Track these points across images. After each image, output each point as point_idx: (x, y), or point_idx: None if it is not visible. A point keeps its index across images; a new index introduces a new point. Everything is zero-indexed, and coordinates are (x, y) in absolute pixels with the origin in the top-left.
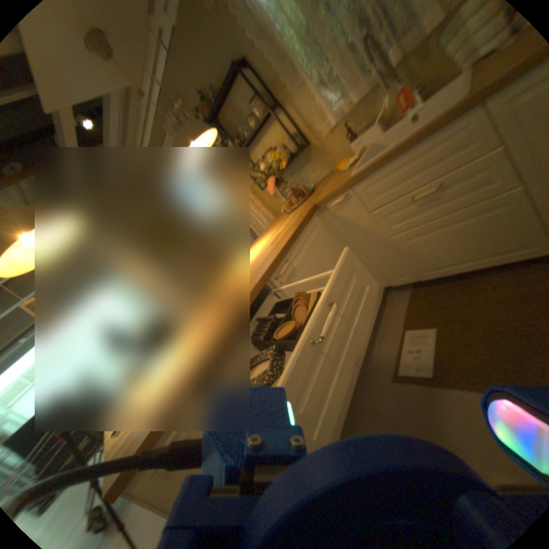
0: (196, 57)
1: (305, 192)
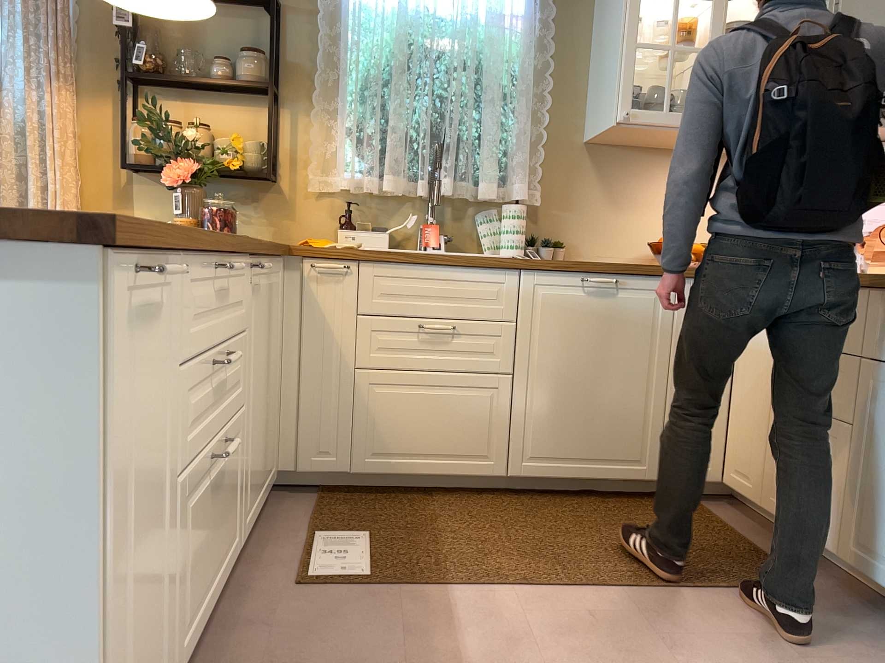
0: None
1: None
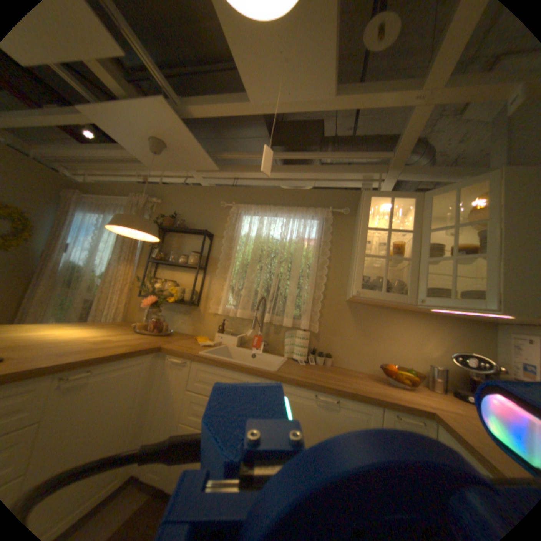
0: (193, 205)
1: (164, 331)
